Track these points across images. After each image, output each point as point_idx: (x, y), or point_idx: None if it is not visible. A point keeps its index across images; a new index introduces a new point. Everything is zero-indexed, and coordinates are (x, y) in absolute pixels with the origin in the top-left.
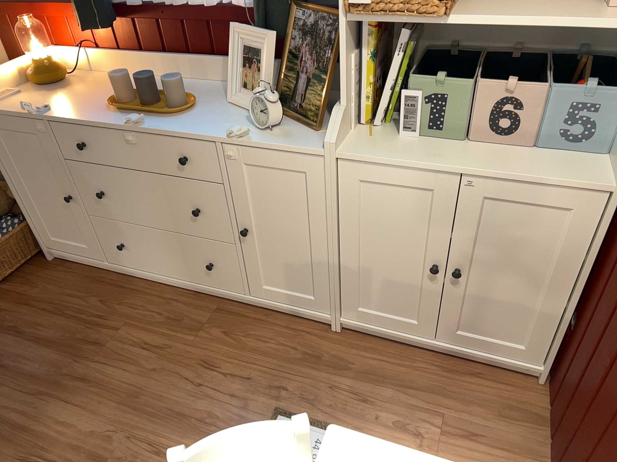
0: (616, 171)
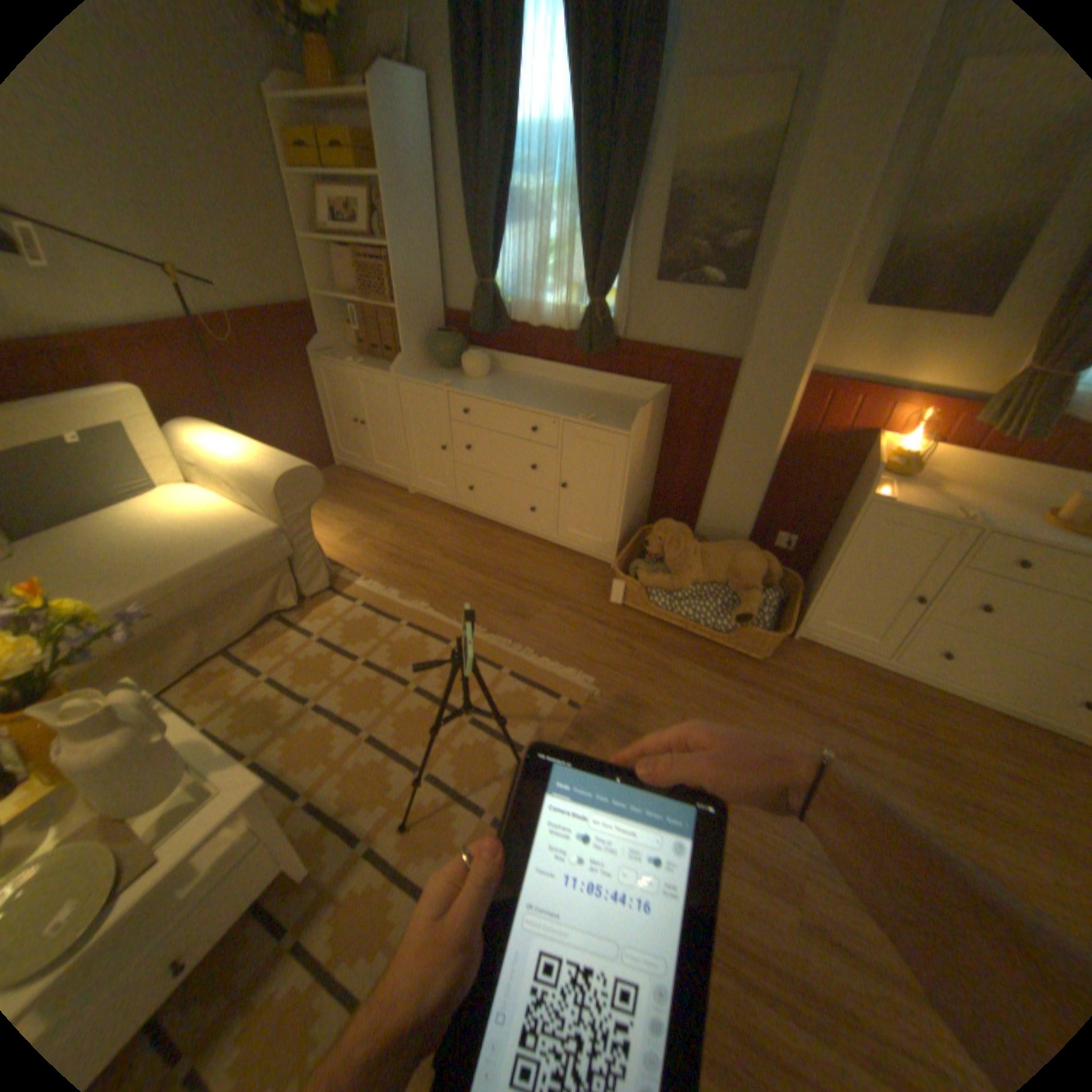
0: None
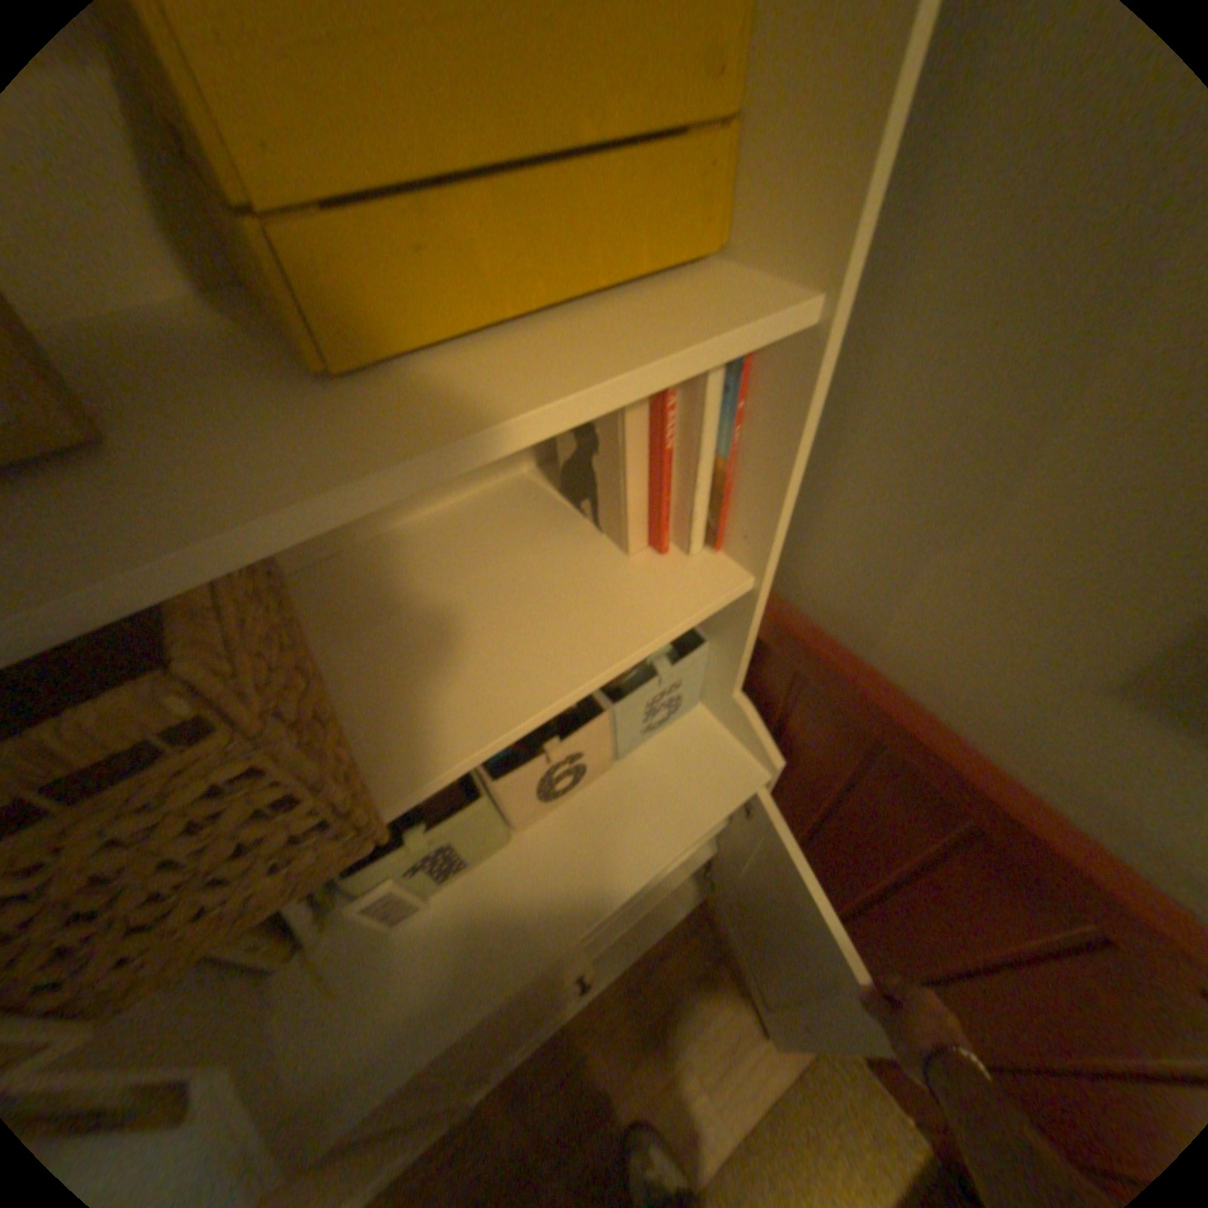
0: (747, 747)
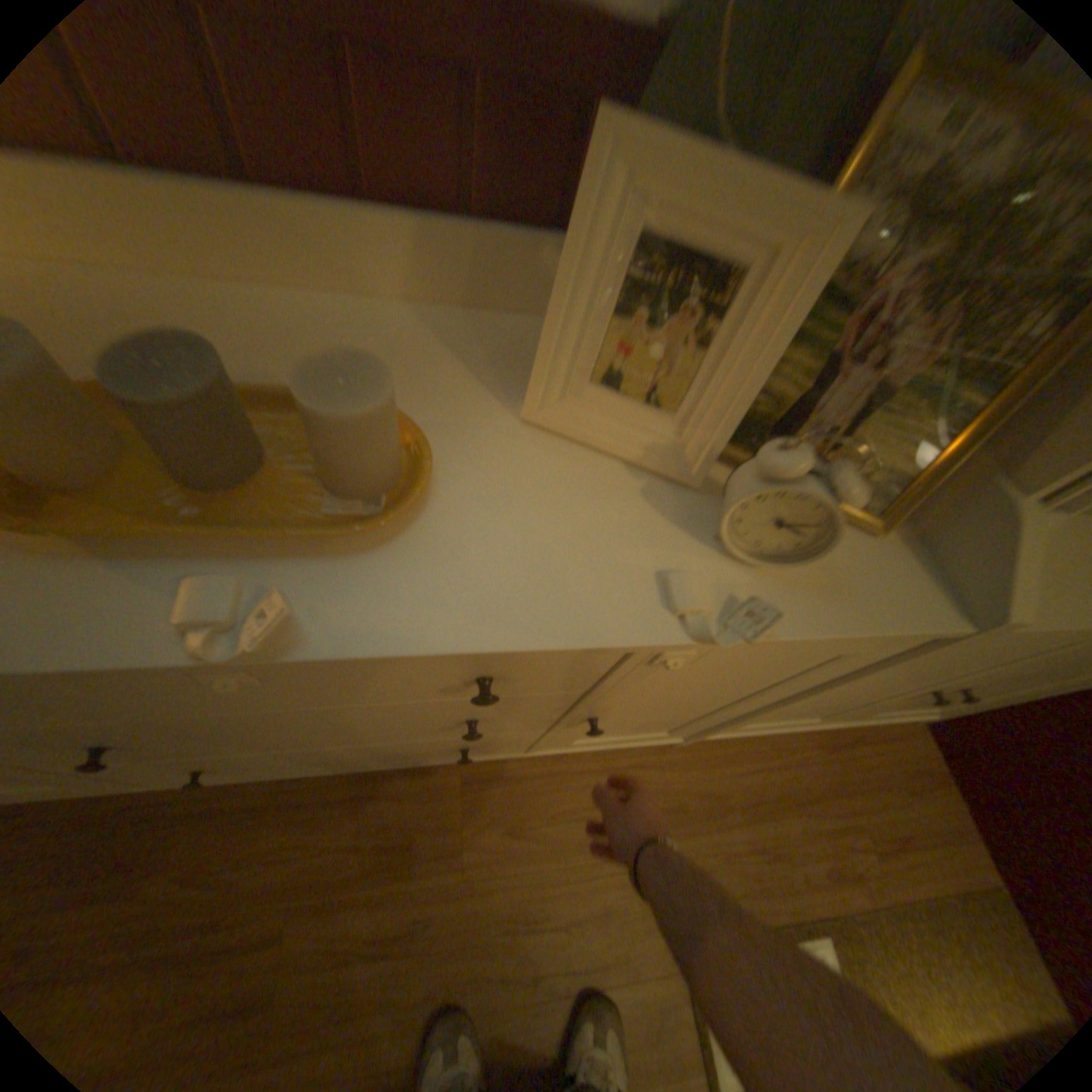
0: None
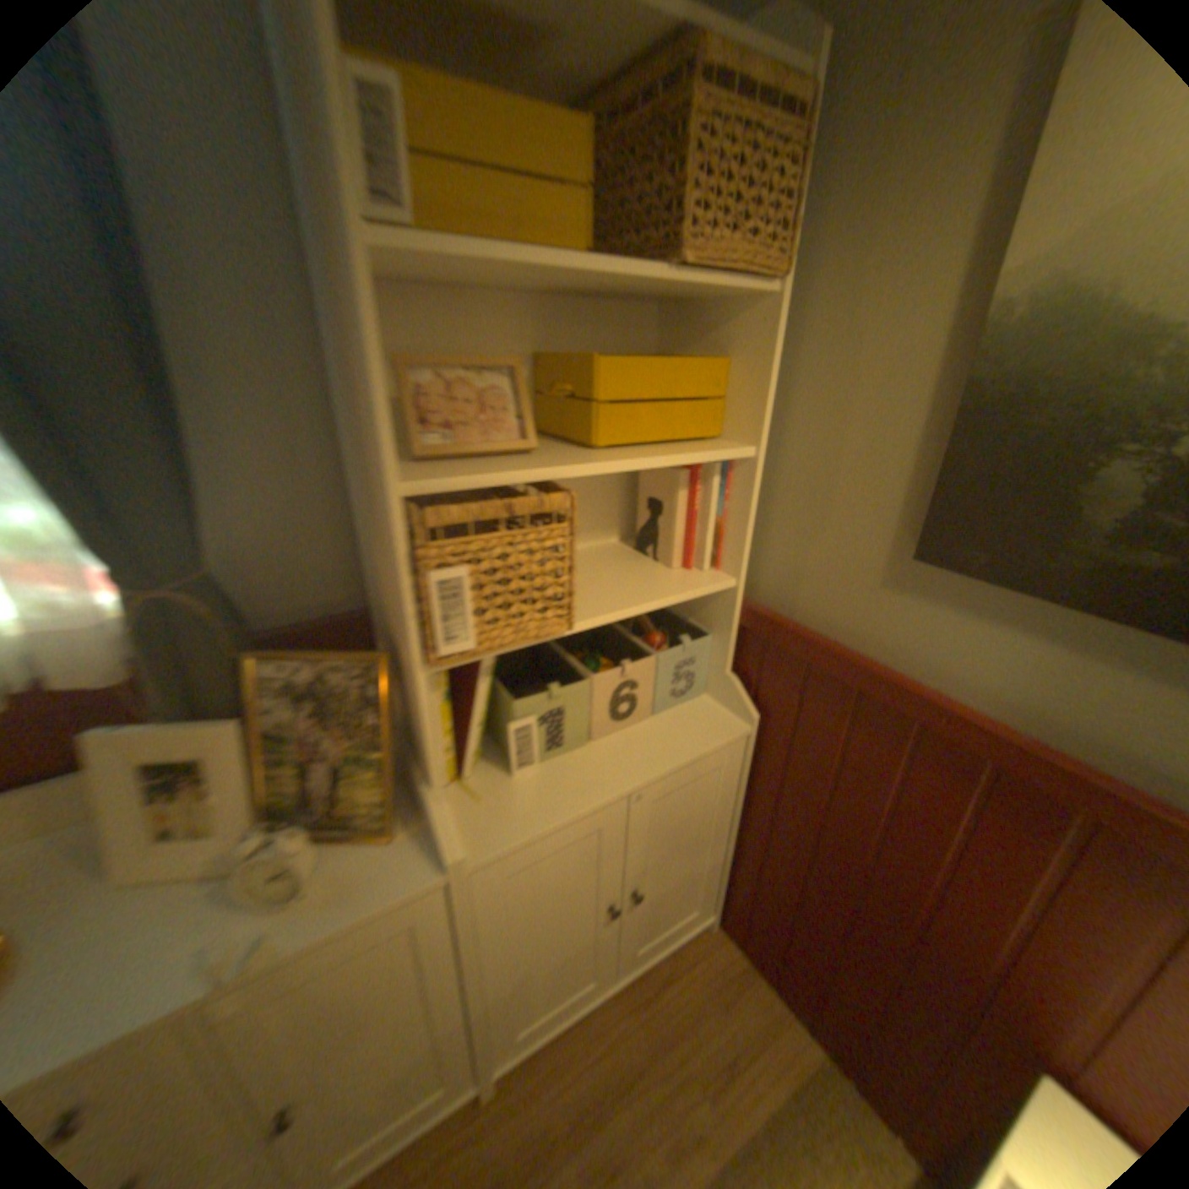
0: (734, 714)
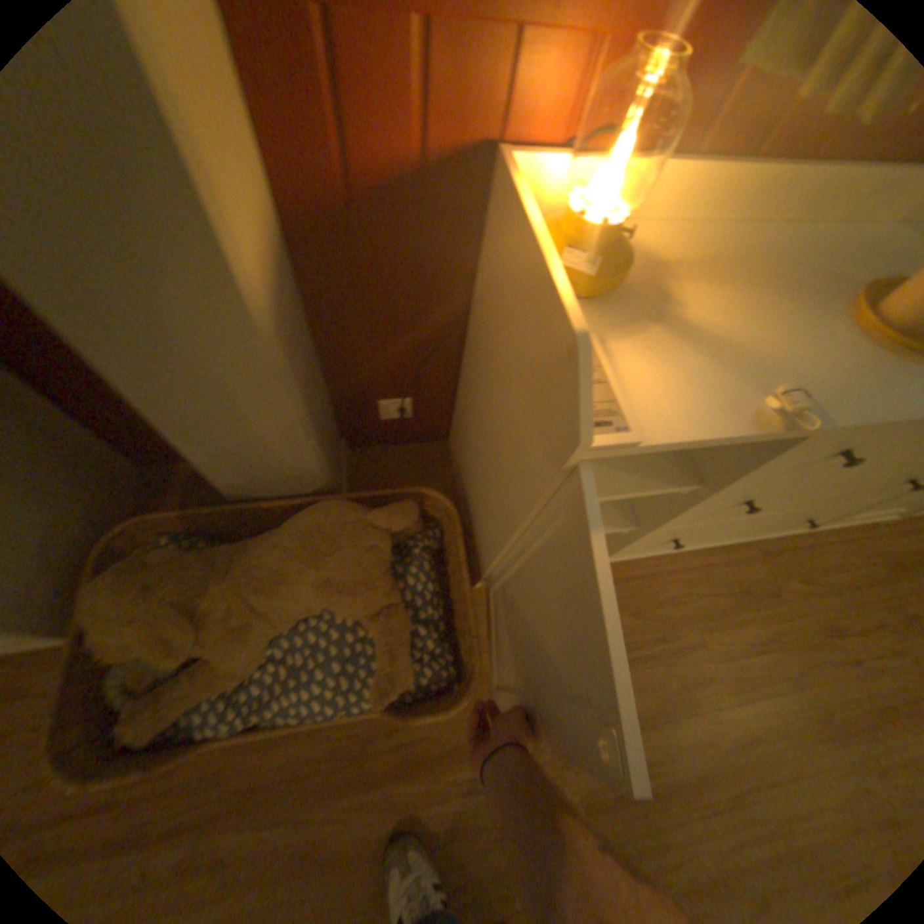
0: None
